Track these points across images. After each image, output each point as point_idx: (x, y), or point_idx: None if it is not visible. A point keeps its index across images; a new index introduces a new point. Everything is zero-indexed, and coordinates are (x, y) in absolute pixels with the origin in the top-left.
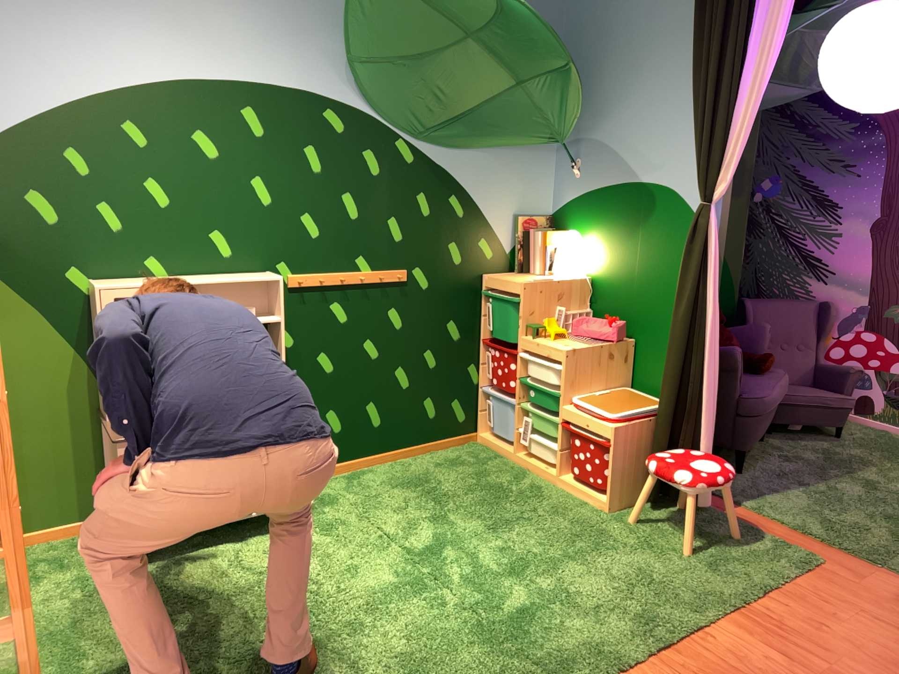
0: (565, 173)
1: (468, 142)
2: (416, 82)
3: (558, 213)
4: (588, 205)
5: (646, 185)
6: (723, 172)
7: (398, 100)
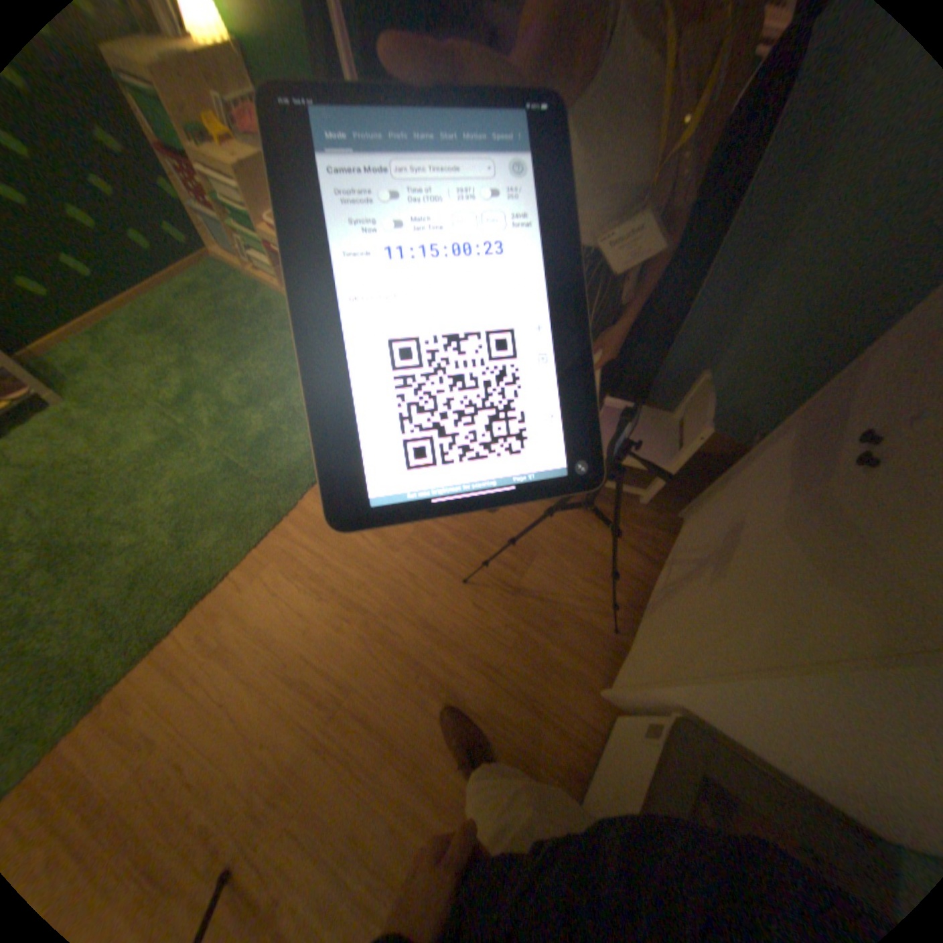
0: None
1: None
2: None
3: None
4: None
5: None
6: None
7: None
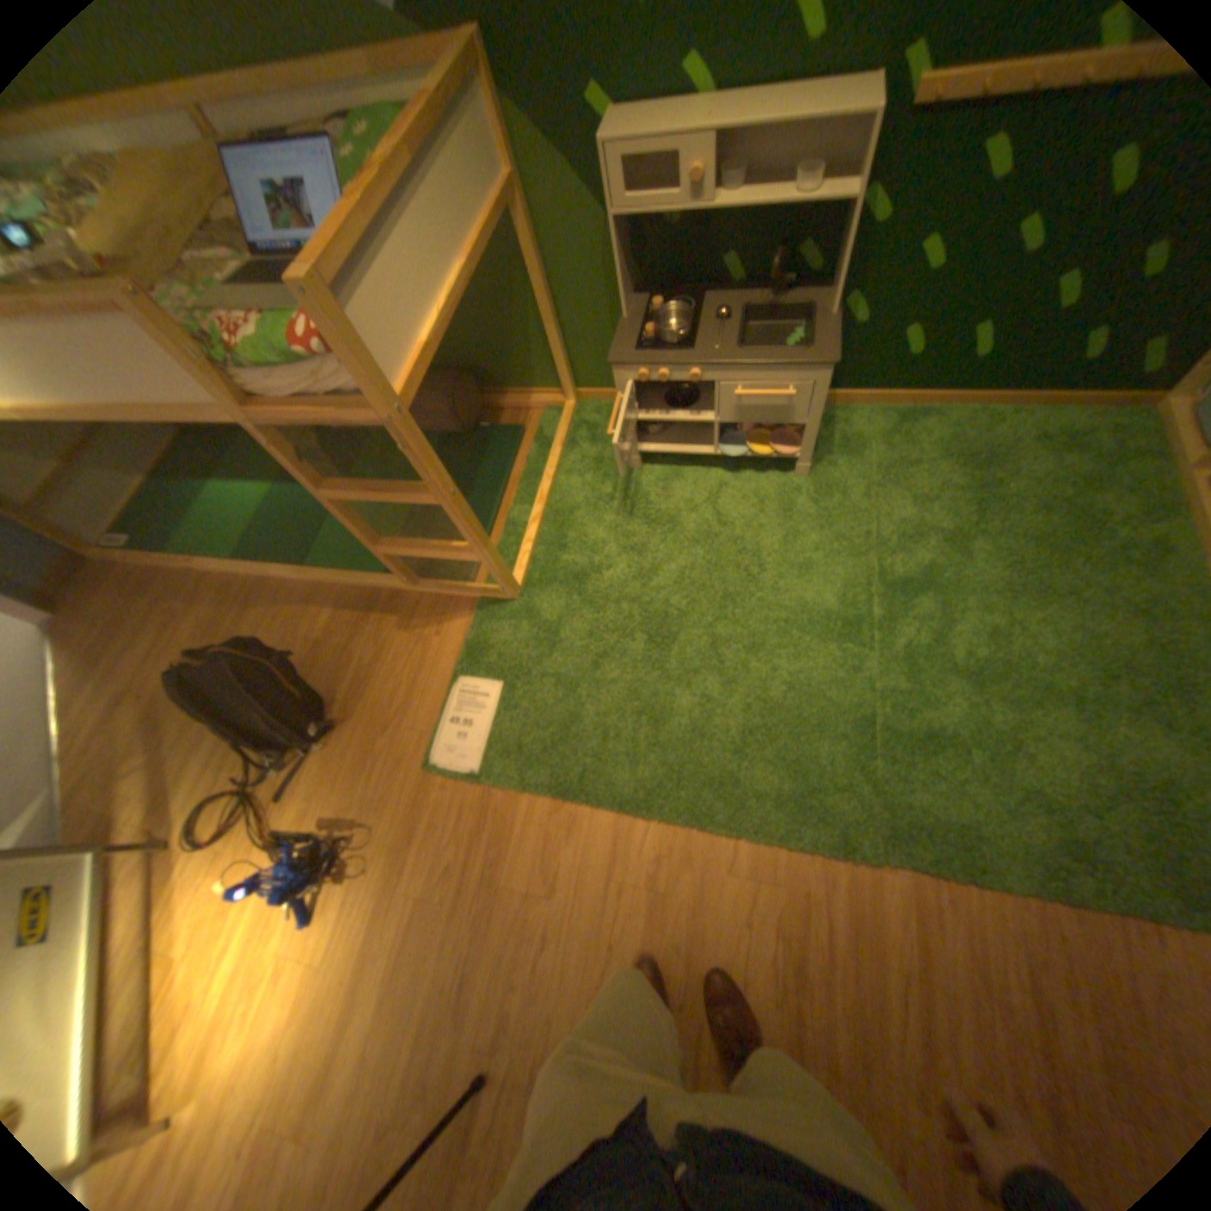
0: None
1: None
2: None
3: None
4: None
5: None
6: None
7: None
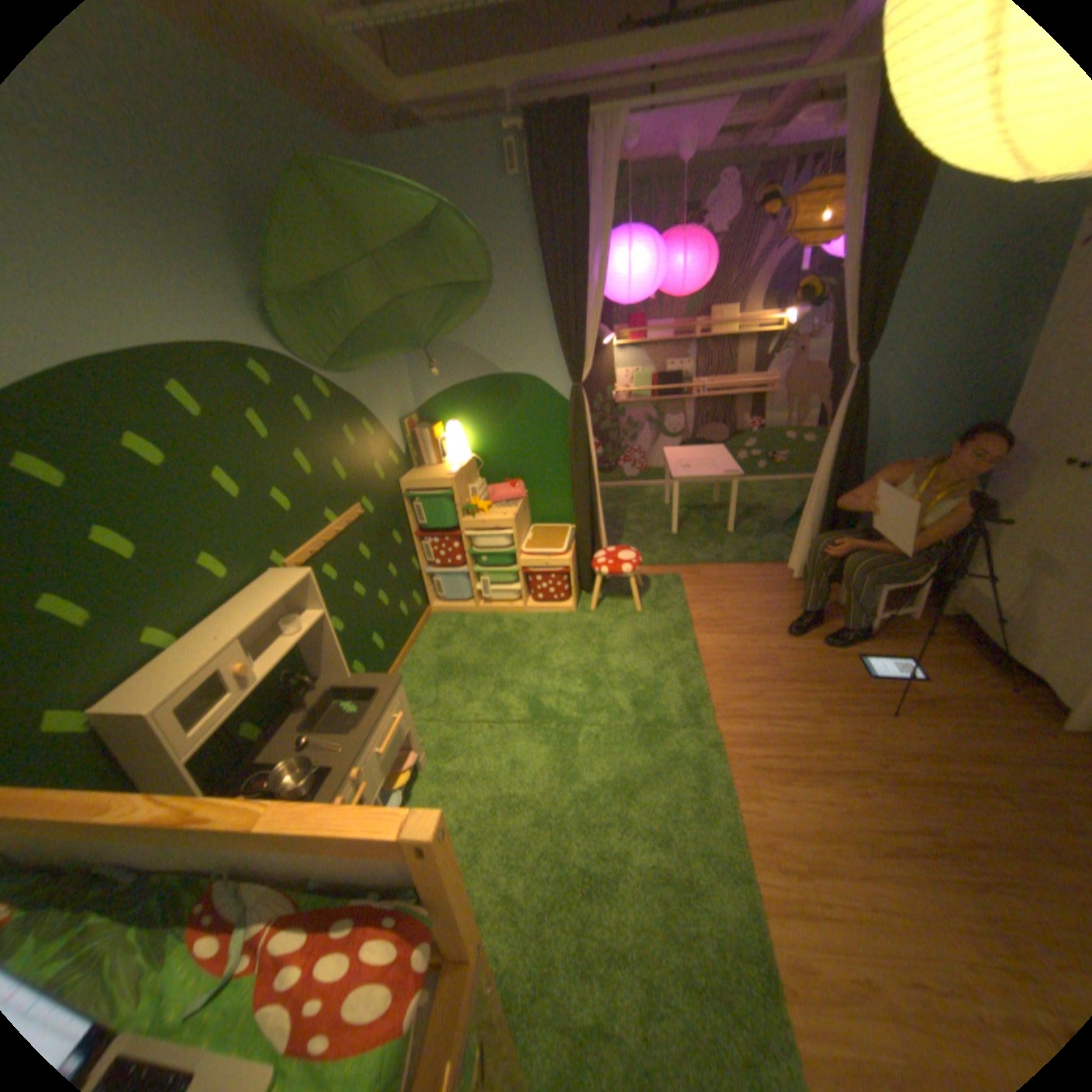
0: (420, 375)
1: (360, 365)
2: (318, 311)
3: (421, 409)
4: (453, 399)
5: (508, 376)
6: (583, 361)
7: (307, 335)
